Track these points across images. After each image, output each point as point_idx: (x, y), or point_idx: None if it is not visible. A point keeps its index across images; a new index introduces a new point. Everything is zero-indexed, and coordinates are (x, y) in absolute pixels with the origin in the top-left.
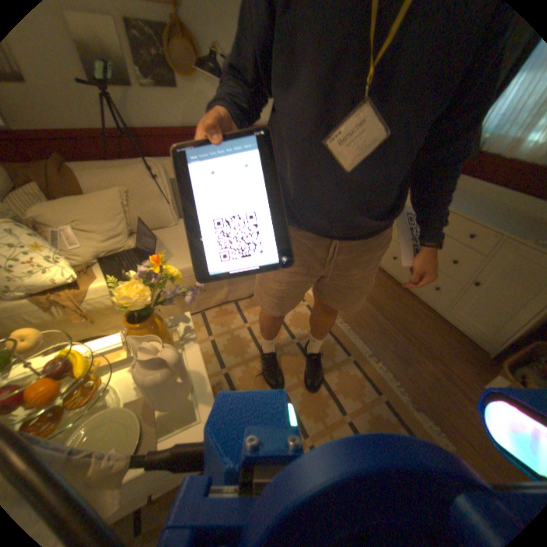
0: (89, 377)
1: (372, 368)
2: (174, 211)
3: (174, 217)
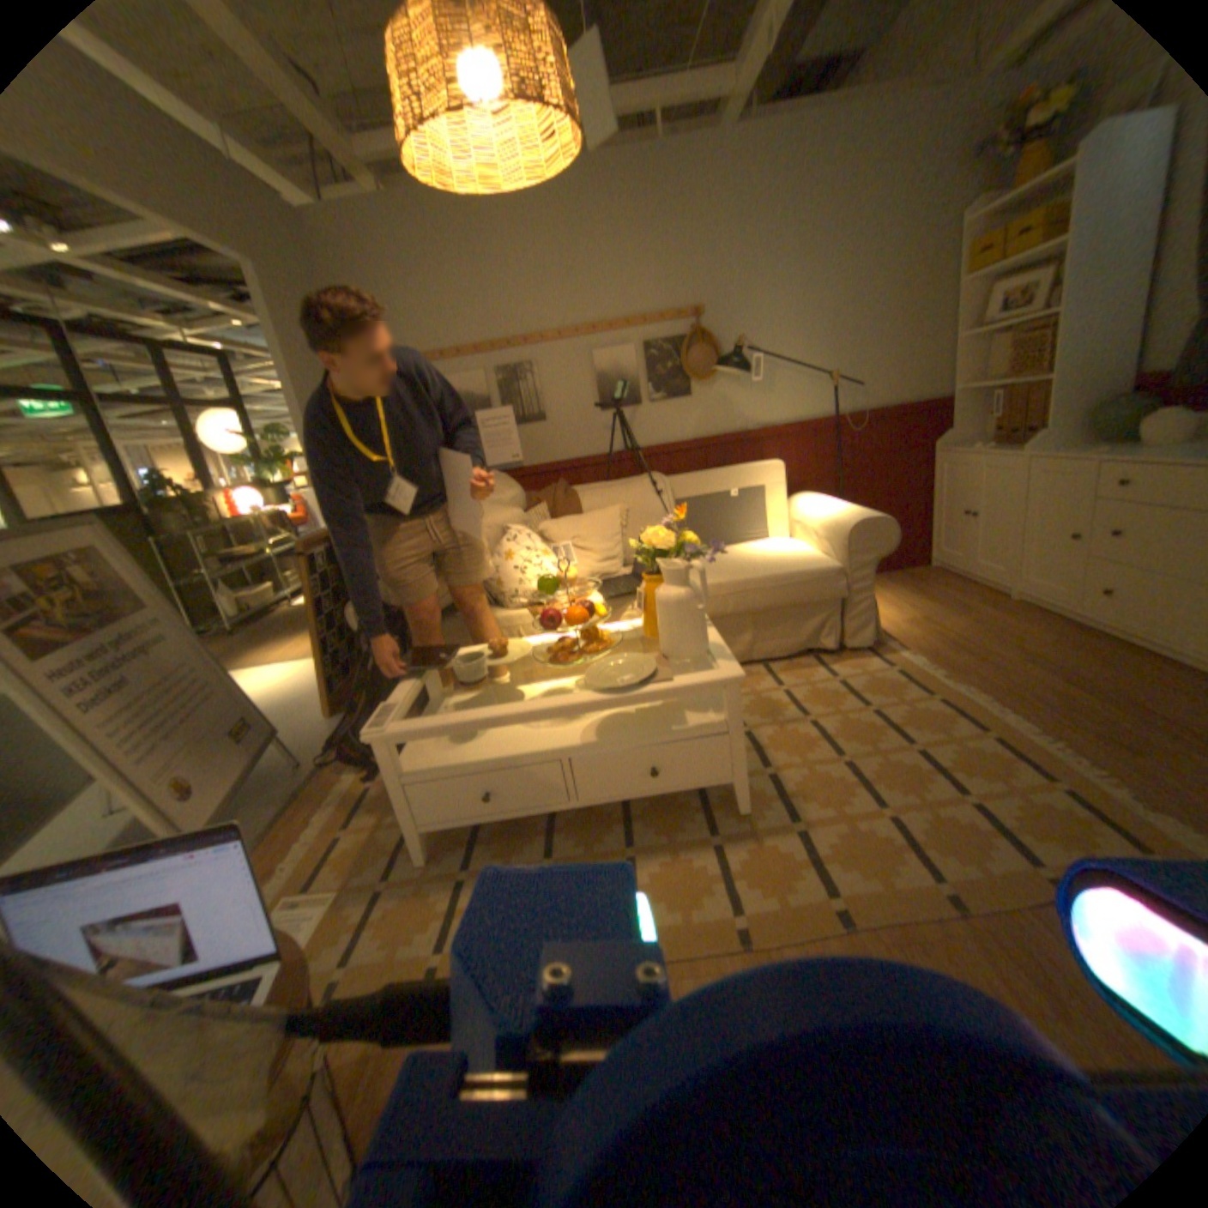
0: (600, 639)
1: (1039, 749)
2: None
3: None
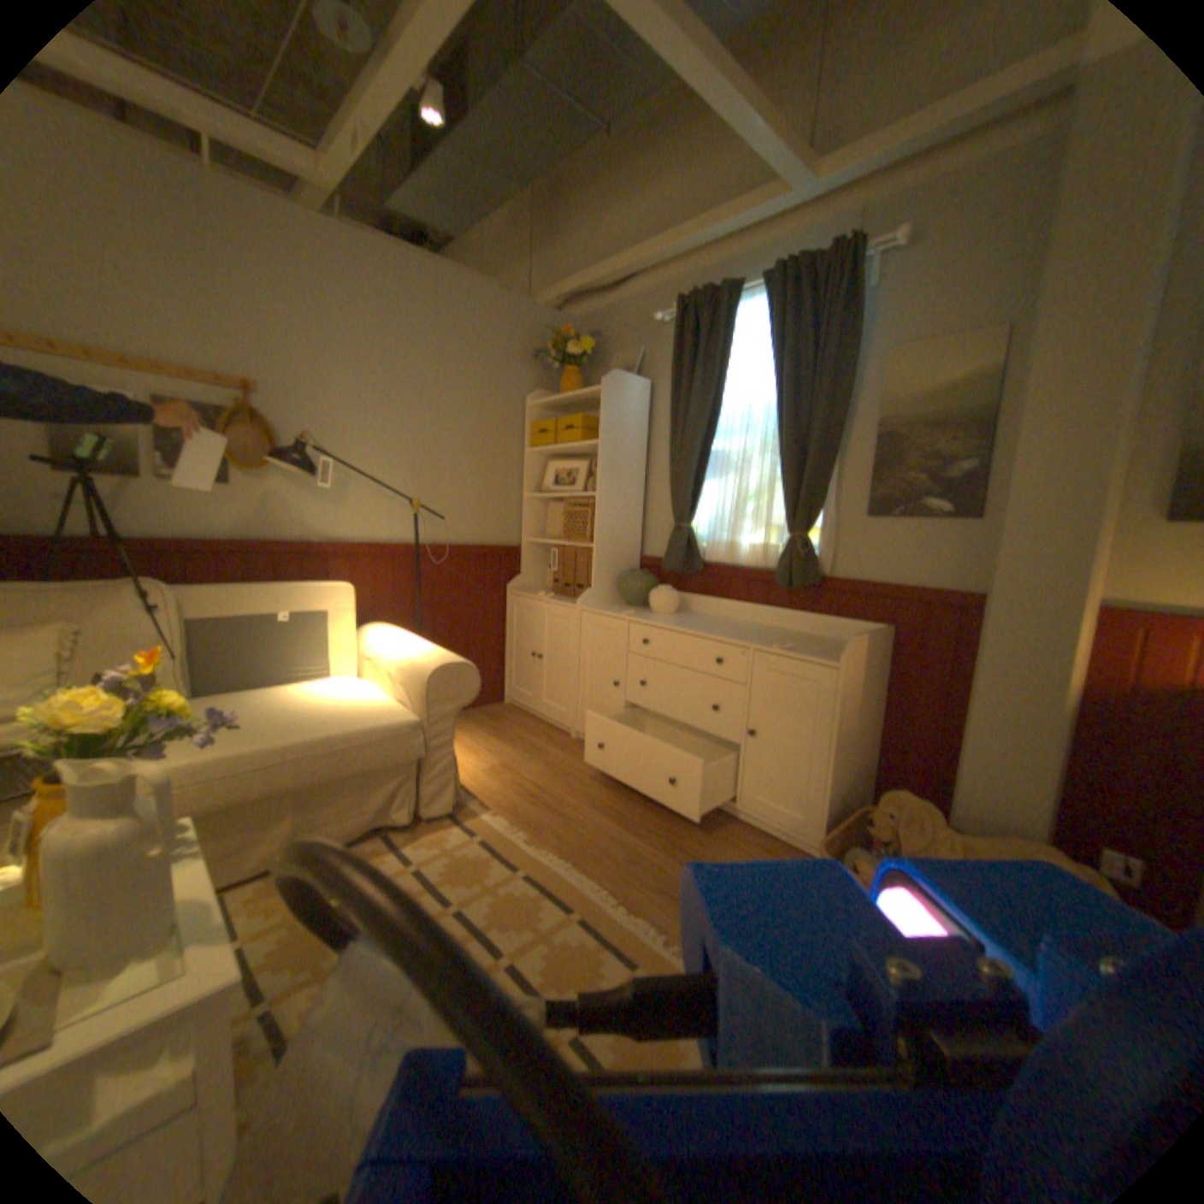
0: None
1: (616, 924)
2: (182, 678)
3: (180, 690)
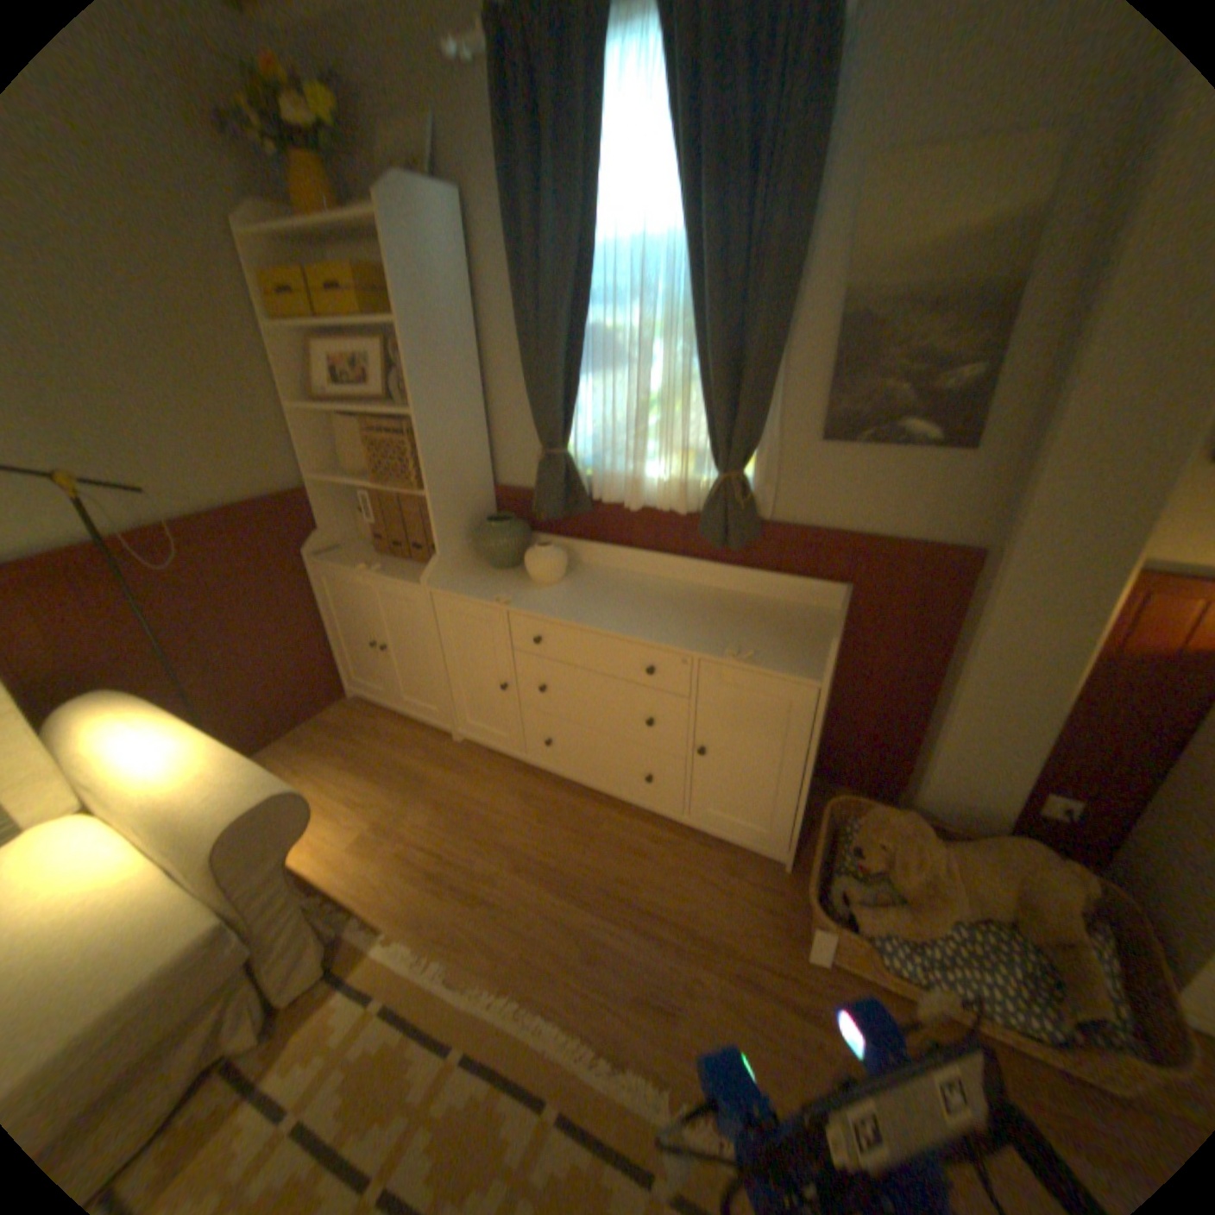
0: None
1: (604, 1097)
2: None
3: None
